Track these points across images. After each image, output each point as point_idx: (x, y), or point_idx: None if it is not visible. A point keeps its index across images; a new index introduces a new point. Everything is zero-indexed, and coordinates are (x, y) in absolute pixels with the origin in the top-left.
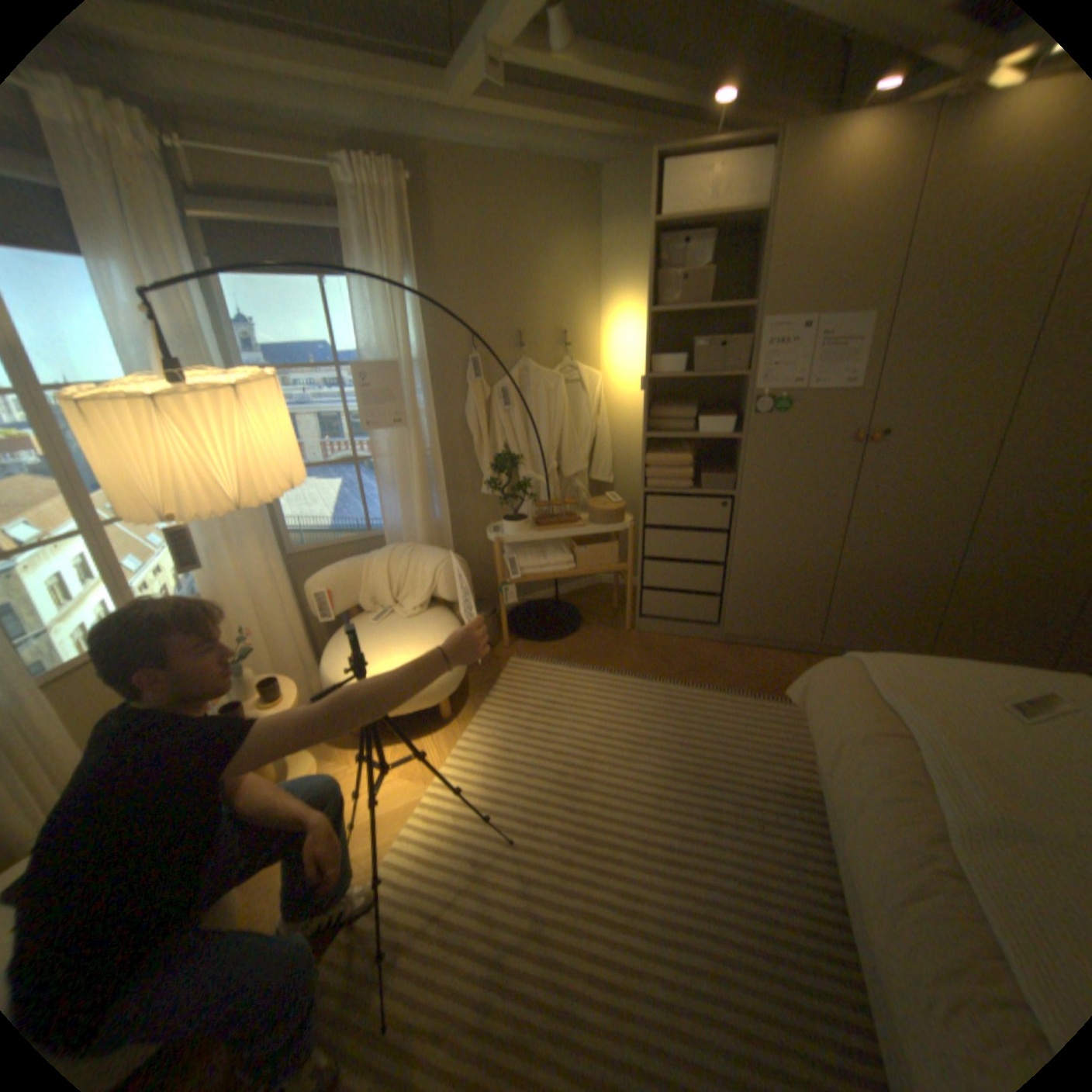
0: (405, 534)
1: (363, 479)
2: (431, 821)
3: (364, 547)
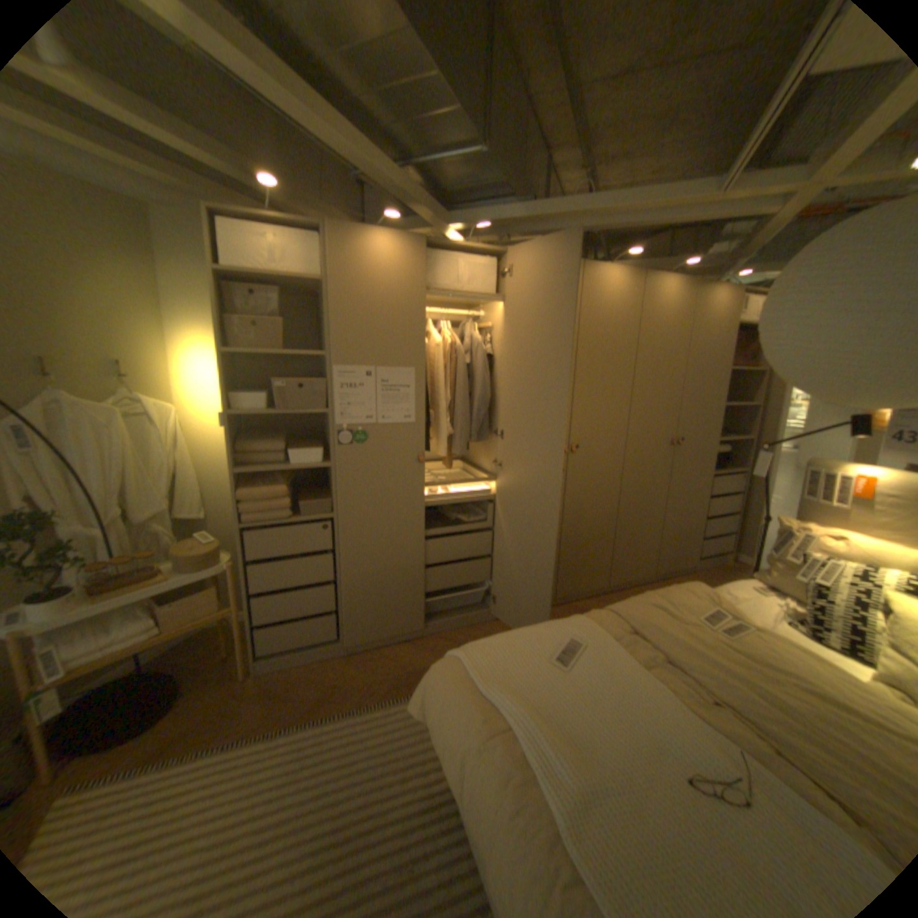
0: None
1: None
2: None
3: None
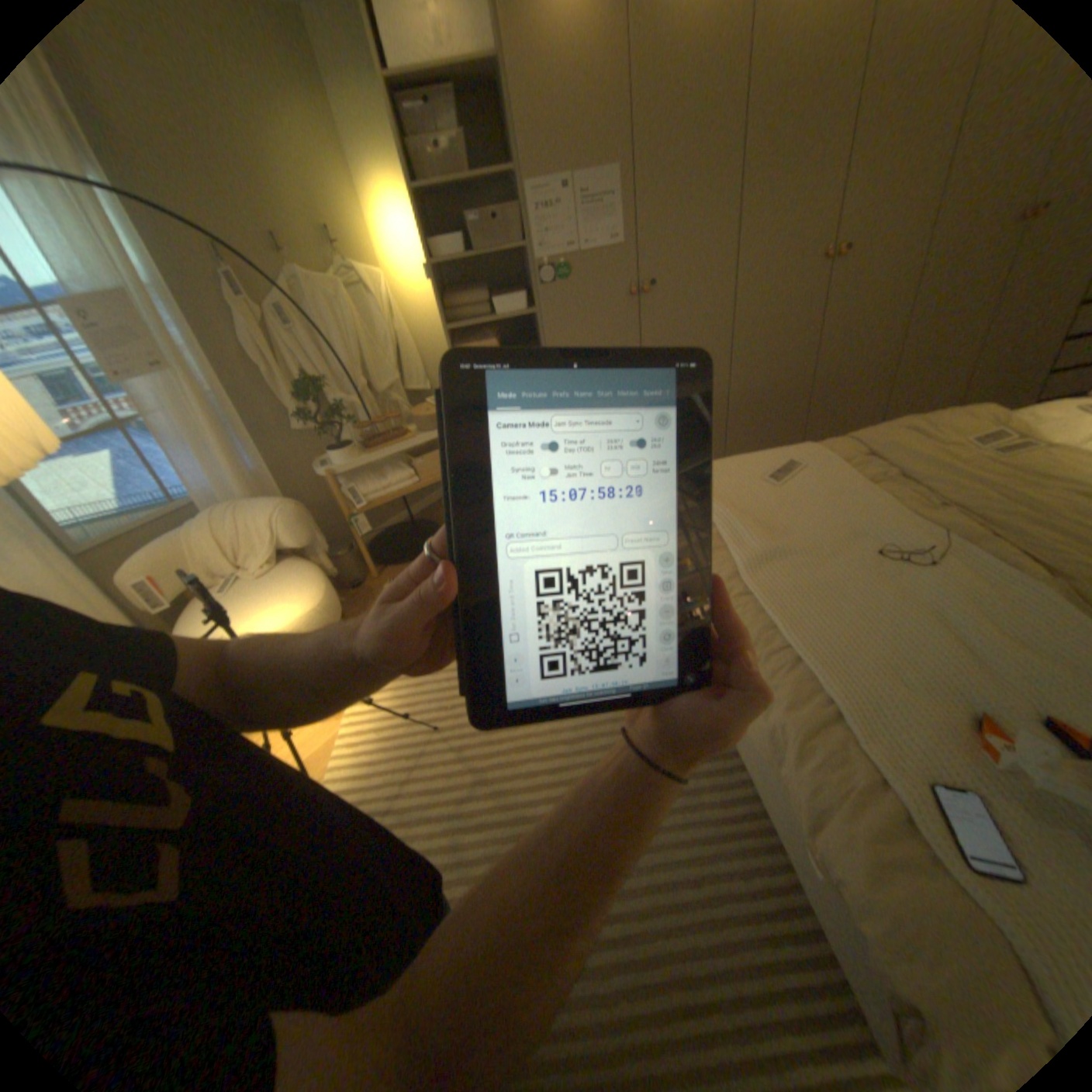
0: (219, 495)
1: (137, 445)
2: (355, 745)
3: (173, 522)
